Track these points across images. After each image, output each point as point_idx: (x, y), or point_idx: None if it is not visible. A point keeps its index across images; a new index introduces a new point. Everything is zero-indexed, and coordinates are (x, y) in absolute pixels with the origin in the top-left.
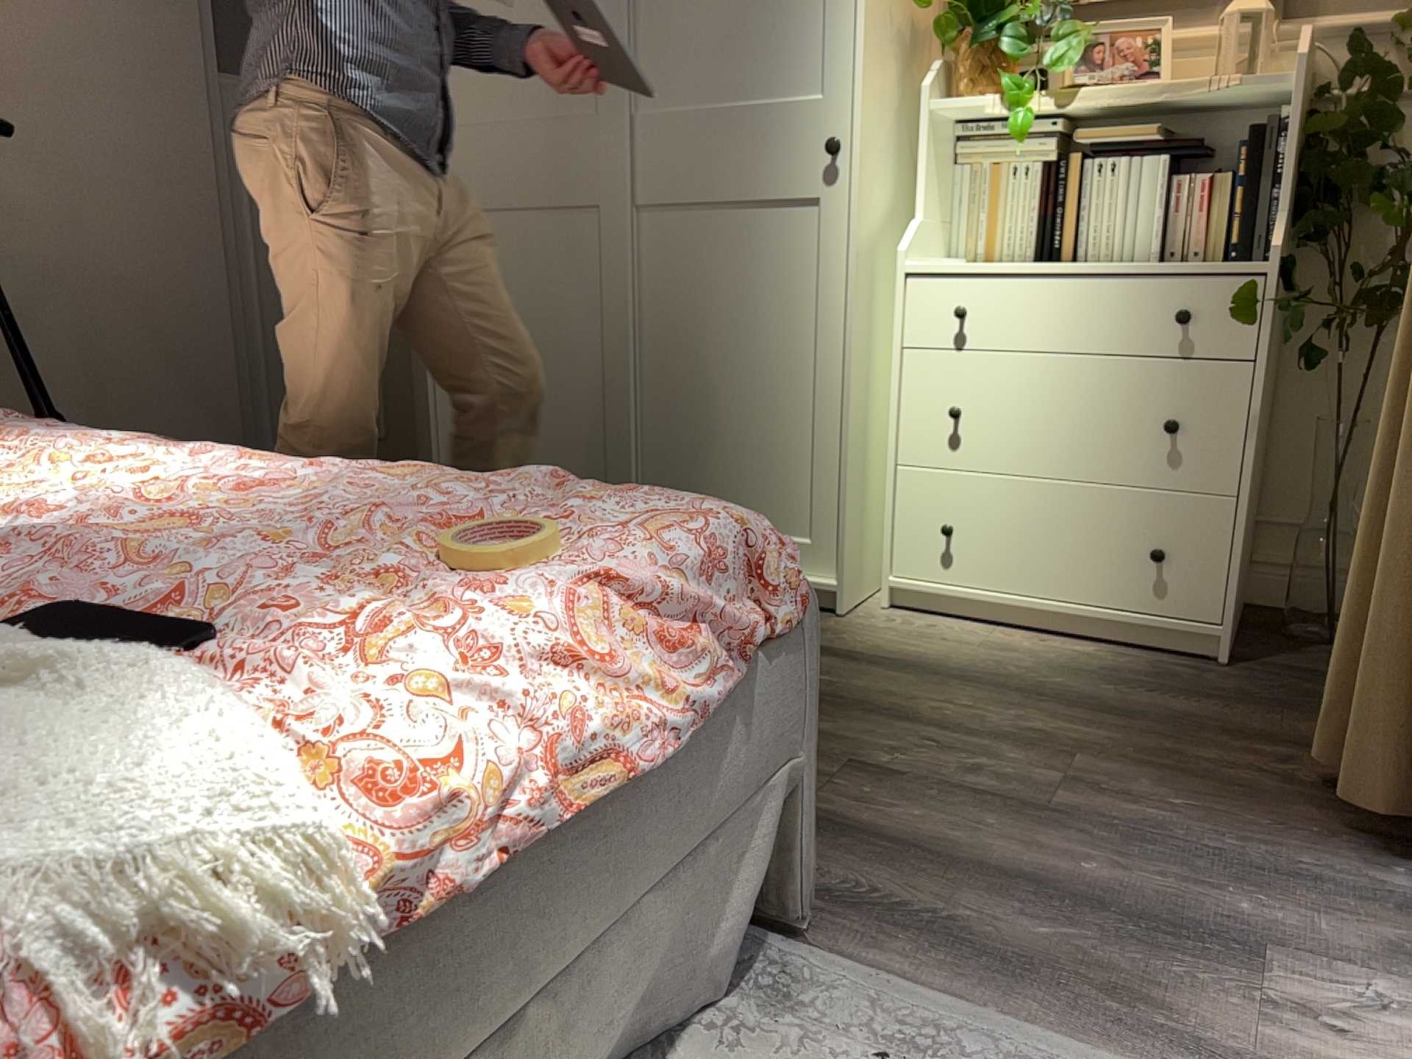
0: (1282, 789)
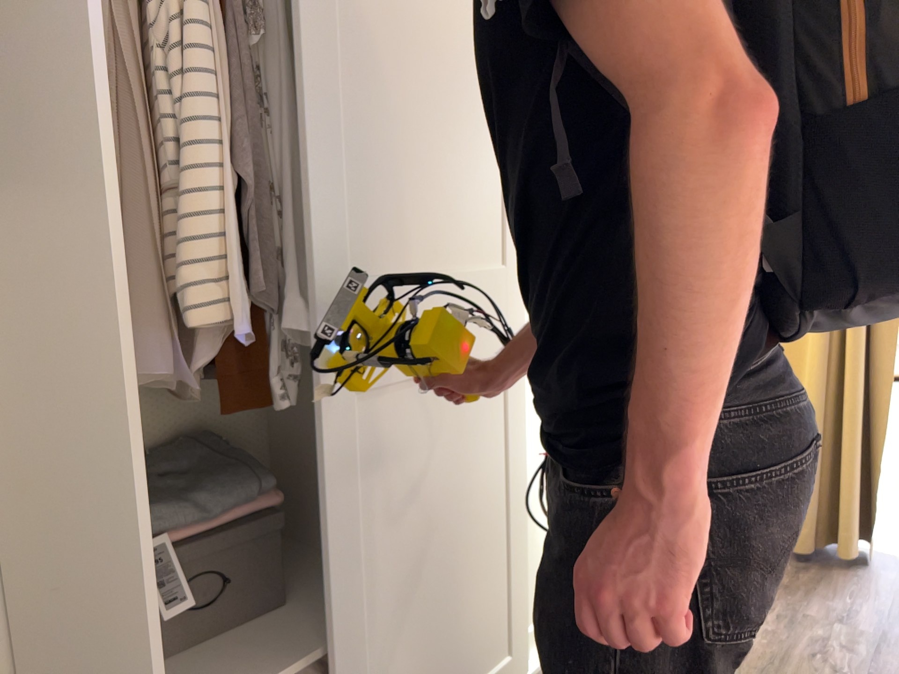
0: (807, 573)
